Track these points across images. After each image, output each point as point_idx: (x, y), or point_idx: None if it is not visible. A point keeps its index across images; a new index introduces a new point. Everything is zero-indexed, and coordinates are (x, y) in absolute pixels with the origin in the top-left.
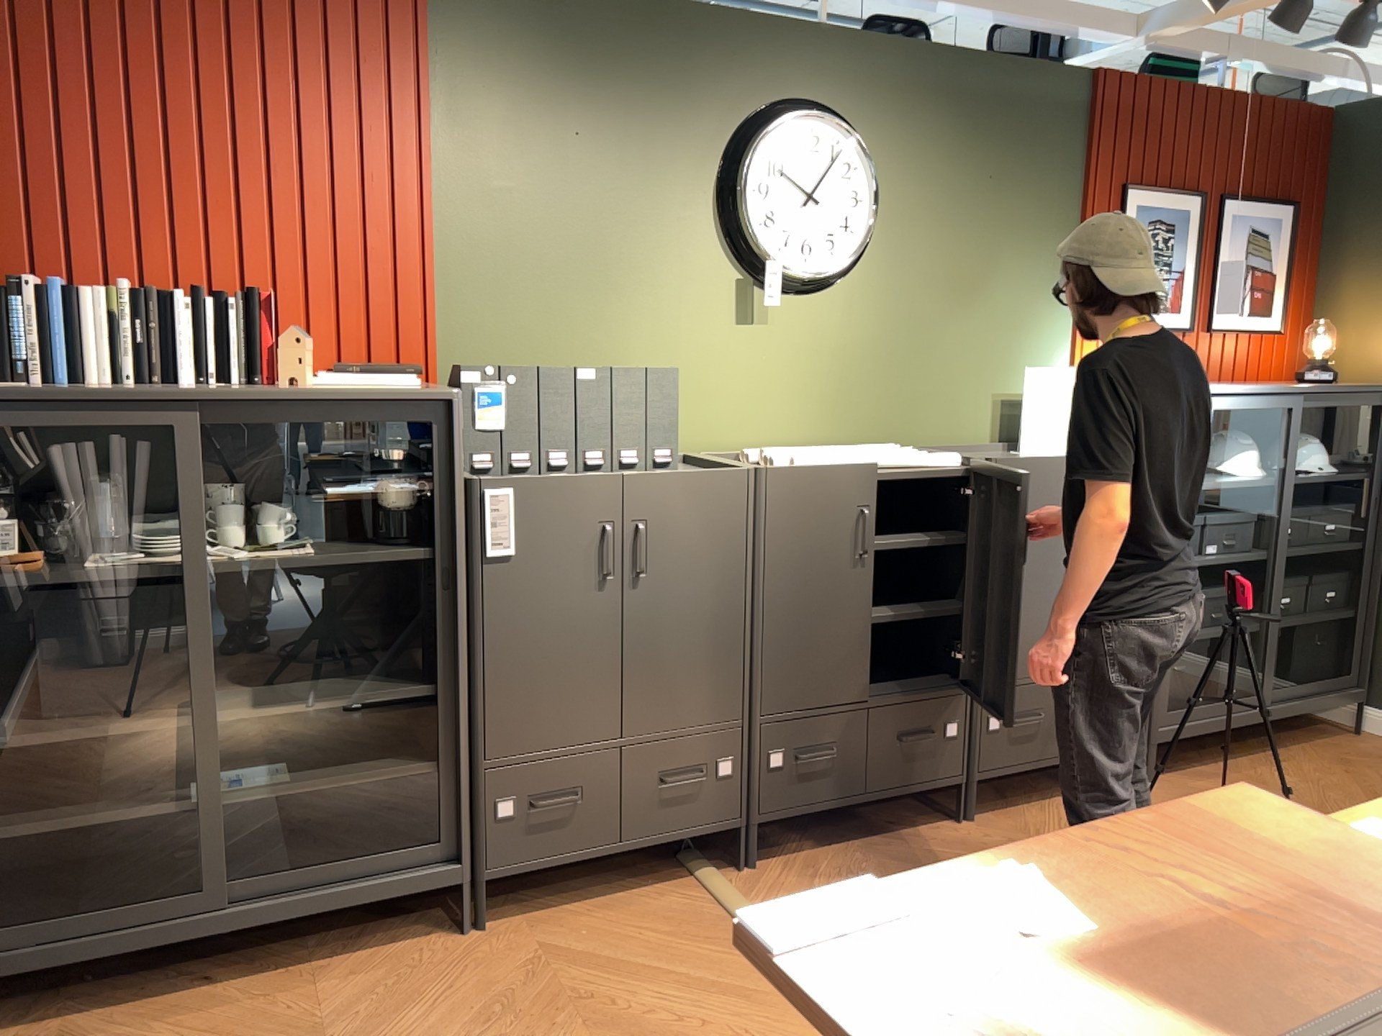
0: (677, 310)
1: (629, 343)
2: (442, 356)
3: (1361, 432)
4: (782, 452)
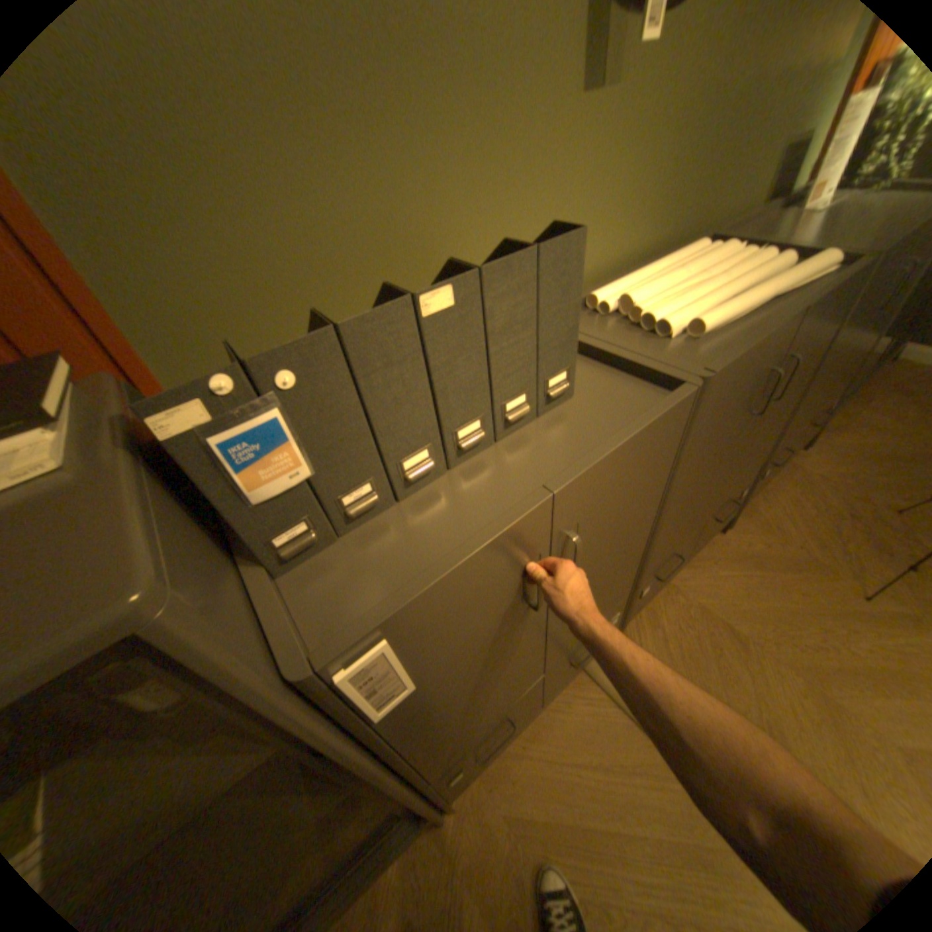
0: (505, 80)
1: (444, 167)
2: (112, 294)
3: None
4: (659, 300)
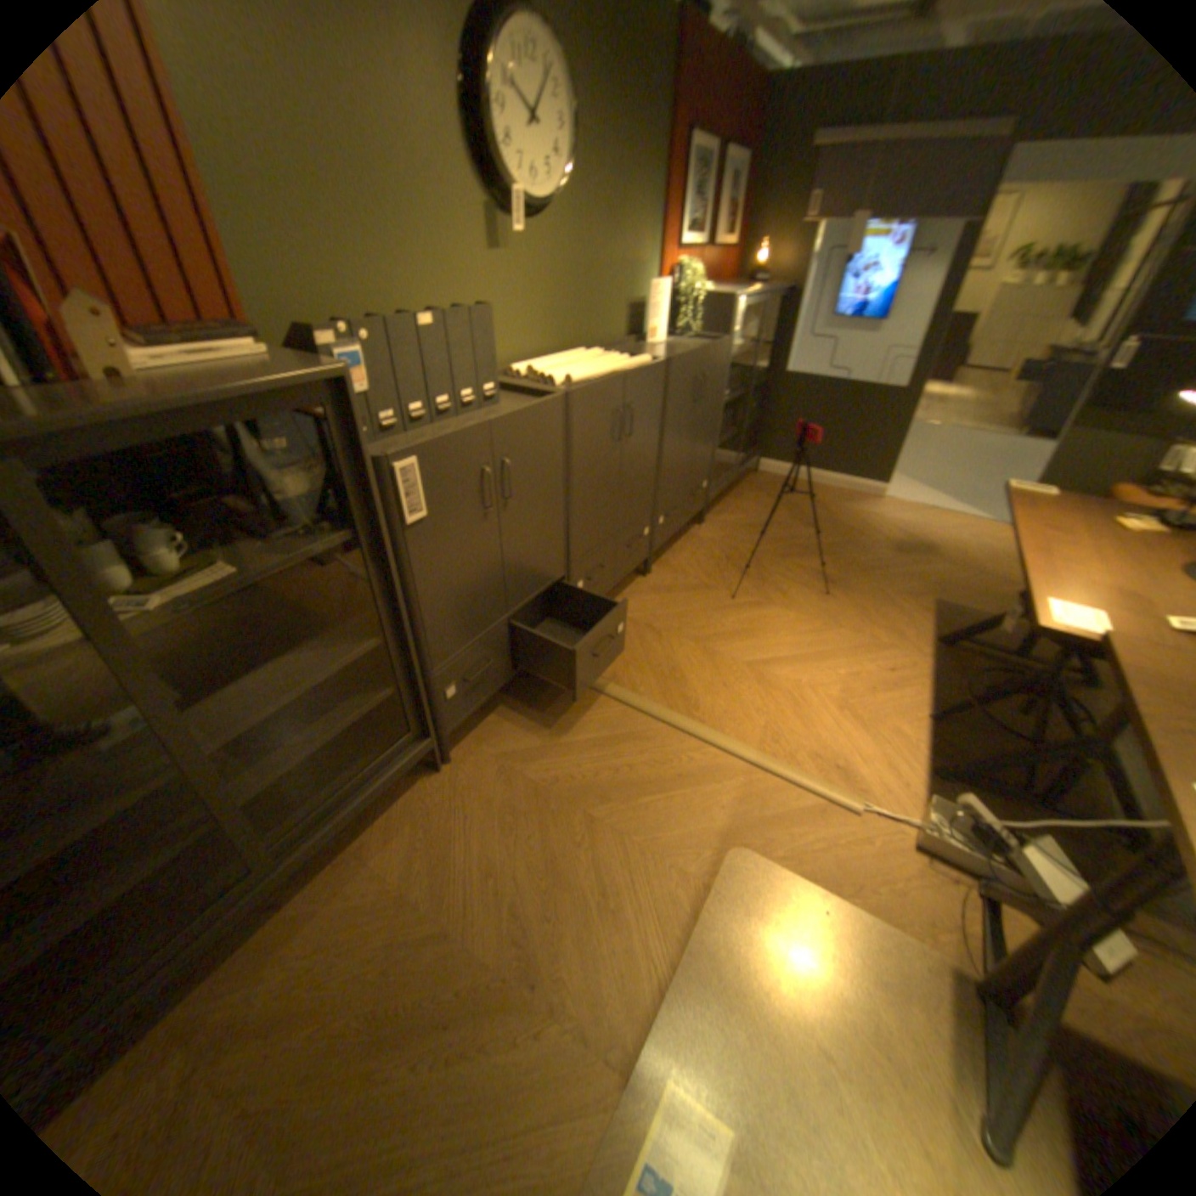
0: (446, 237)
1: (415, 274)
2: (245, 302)
3: (772, 310)
4: (550, 369)
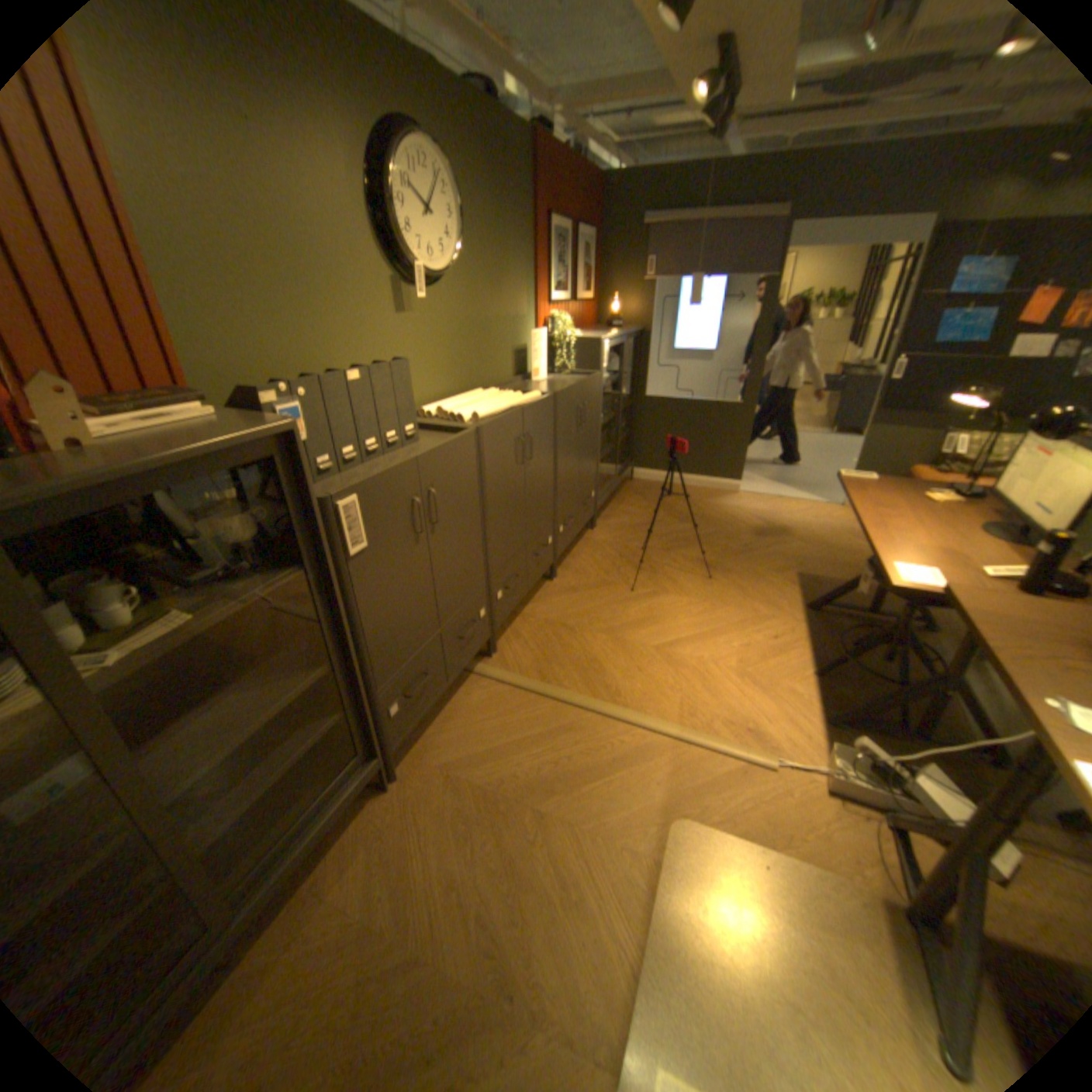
0: (359, 306)
1: (334, 337)
2: (184, 370)
3: (627, 349)
4: (457, 408)
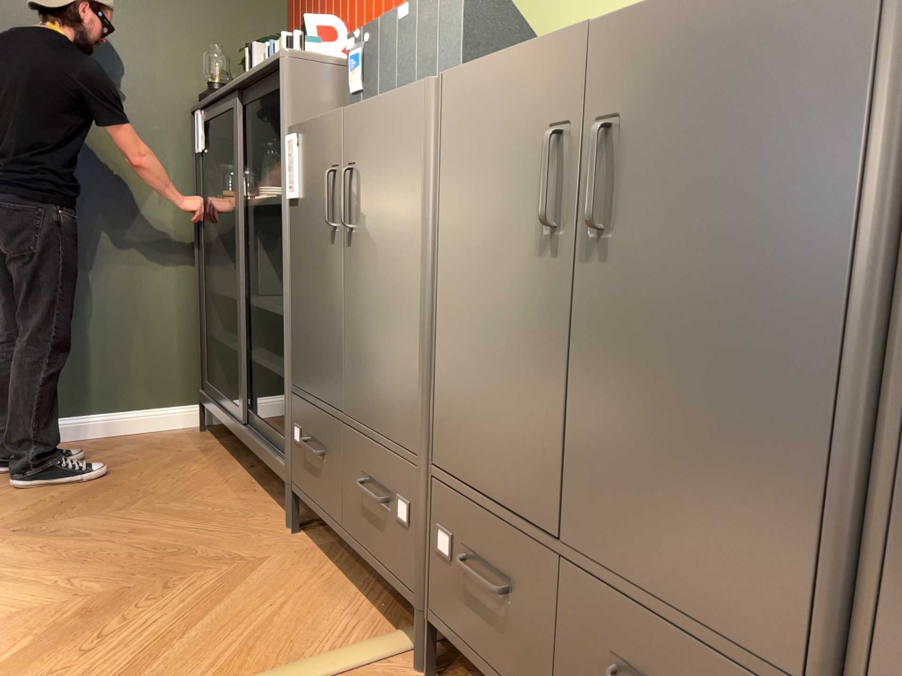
0: None
1: None
2: None
3: None
4: None
